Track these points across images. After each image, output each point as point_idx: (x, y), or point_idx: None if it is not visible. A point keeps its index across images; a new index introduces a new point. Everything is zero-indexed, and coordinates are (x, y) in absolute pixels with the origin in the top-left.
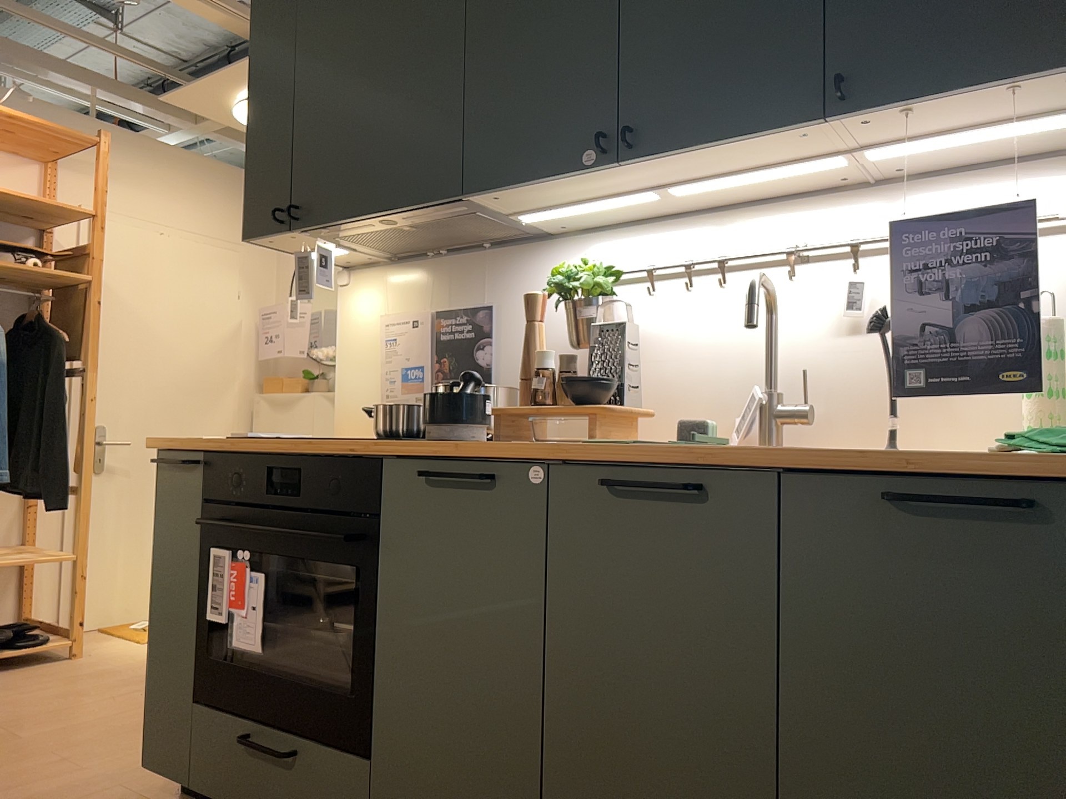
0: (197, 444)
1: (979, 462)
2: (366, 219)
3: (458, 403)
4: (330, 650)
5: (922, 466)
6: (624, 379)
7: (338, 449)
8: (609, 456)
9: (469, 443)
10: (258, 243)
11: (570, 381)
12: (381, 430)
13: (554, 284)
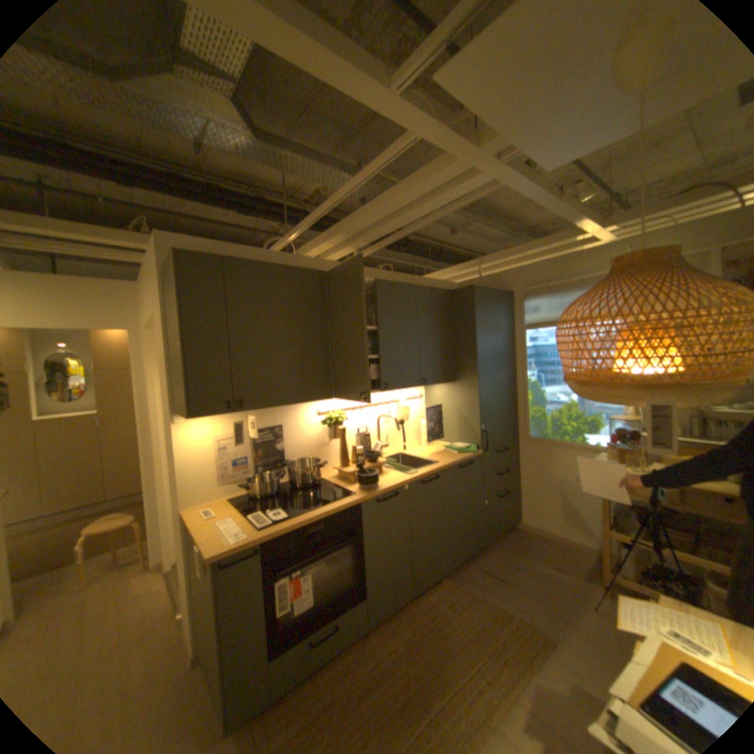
0: (259, 541)
1: (464, 457)
2: (281, 406)
3: (375, 475)
4: (333, 582)
5: (462, 460)
6: (367, 449)
7: (340, 507)
8: (422, 476)
9: (378, 486)
10: (190, 418)
11: (361, 454)
12: (266, 493)
13: (333, 421)
